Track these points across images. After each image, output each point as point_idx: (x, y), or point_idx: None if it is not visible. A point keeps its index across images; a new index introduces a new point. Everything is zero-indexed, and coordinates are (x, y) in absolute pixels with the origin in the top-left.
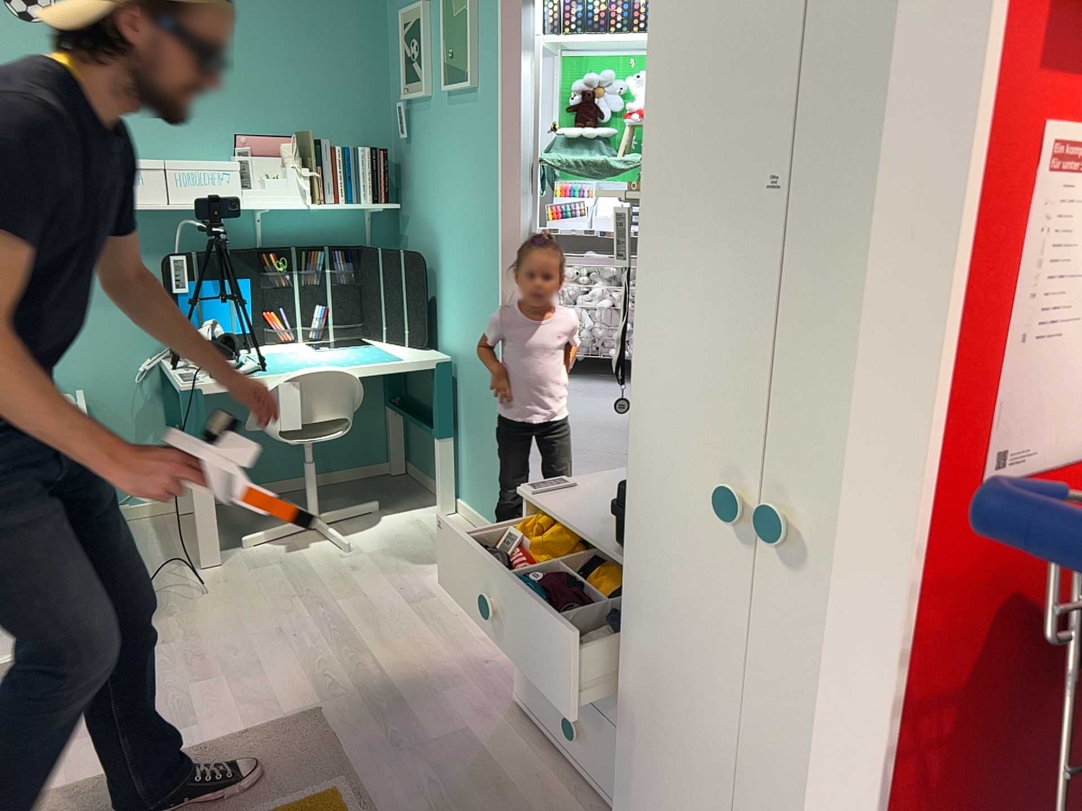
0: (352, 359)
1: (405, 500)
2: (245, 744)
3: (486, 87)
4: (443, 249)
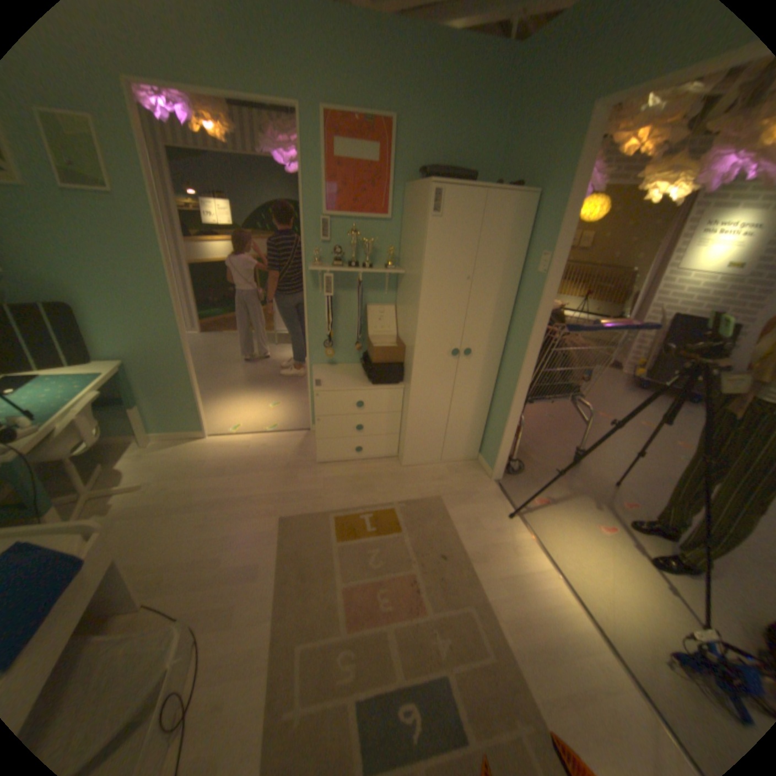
0: (63, 387)
1: (103, 456)
2: (288, 544)
3: (128, 195)
4: (81, 297)
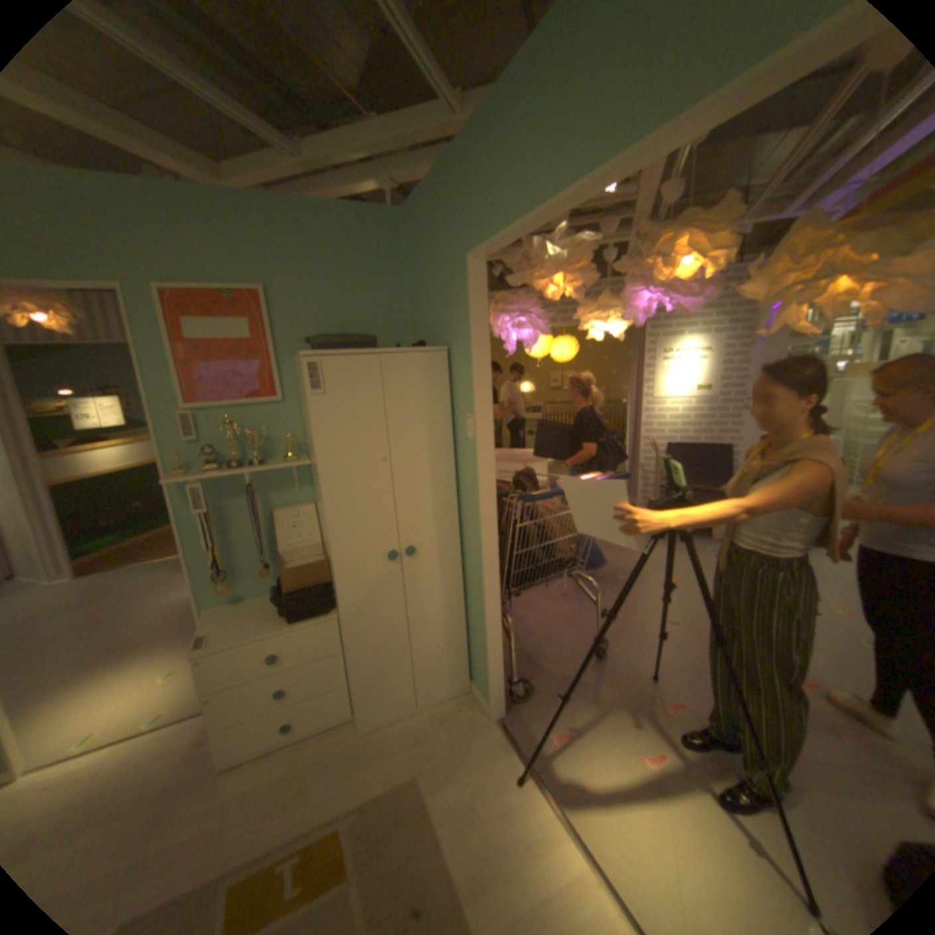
0: None
1: None
2: None
3: None
4: None
